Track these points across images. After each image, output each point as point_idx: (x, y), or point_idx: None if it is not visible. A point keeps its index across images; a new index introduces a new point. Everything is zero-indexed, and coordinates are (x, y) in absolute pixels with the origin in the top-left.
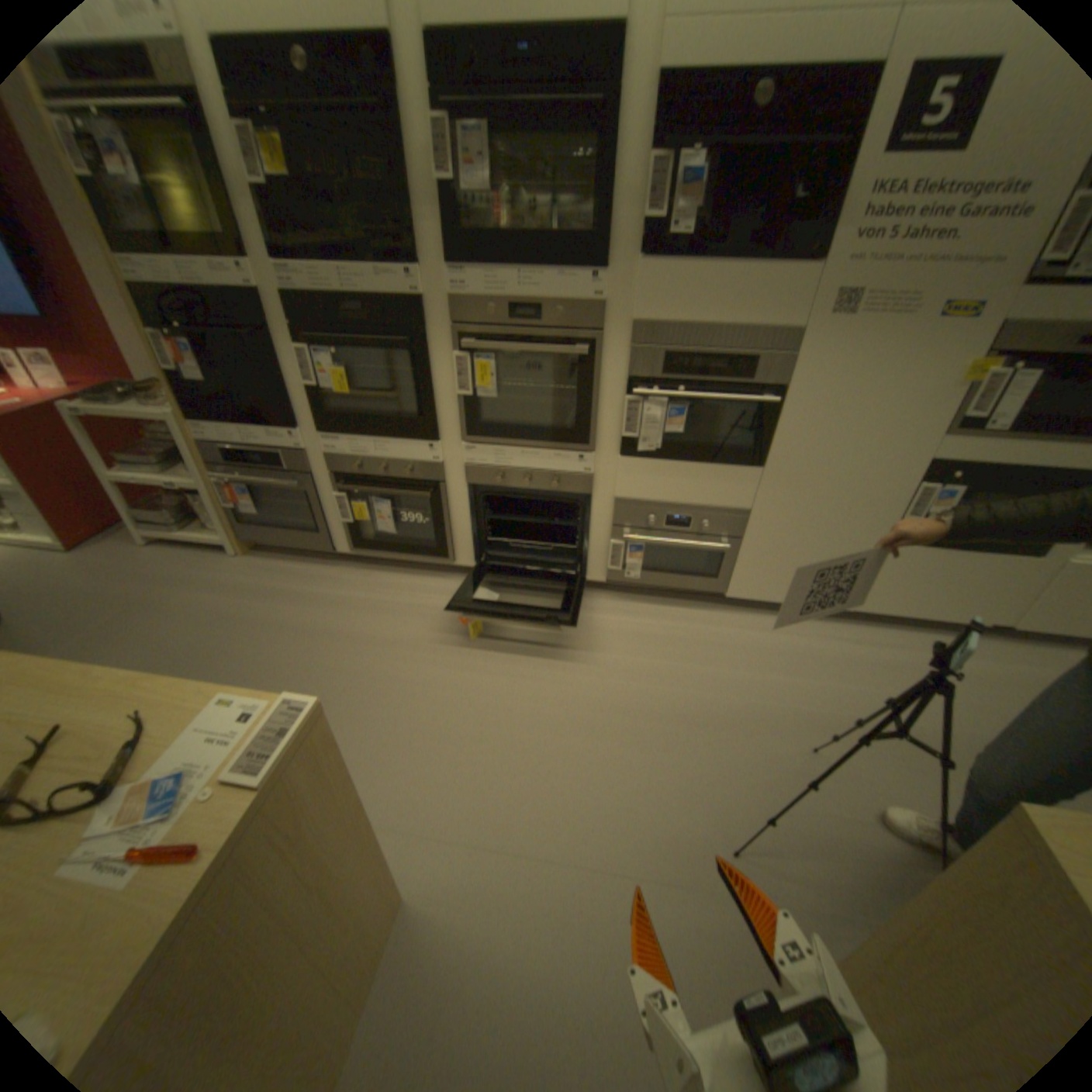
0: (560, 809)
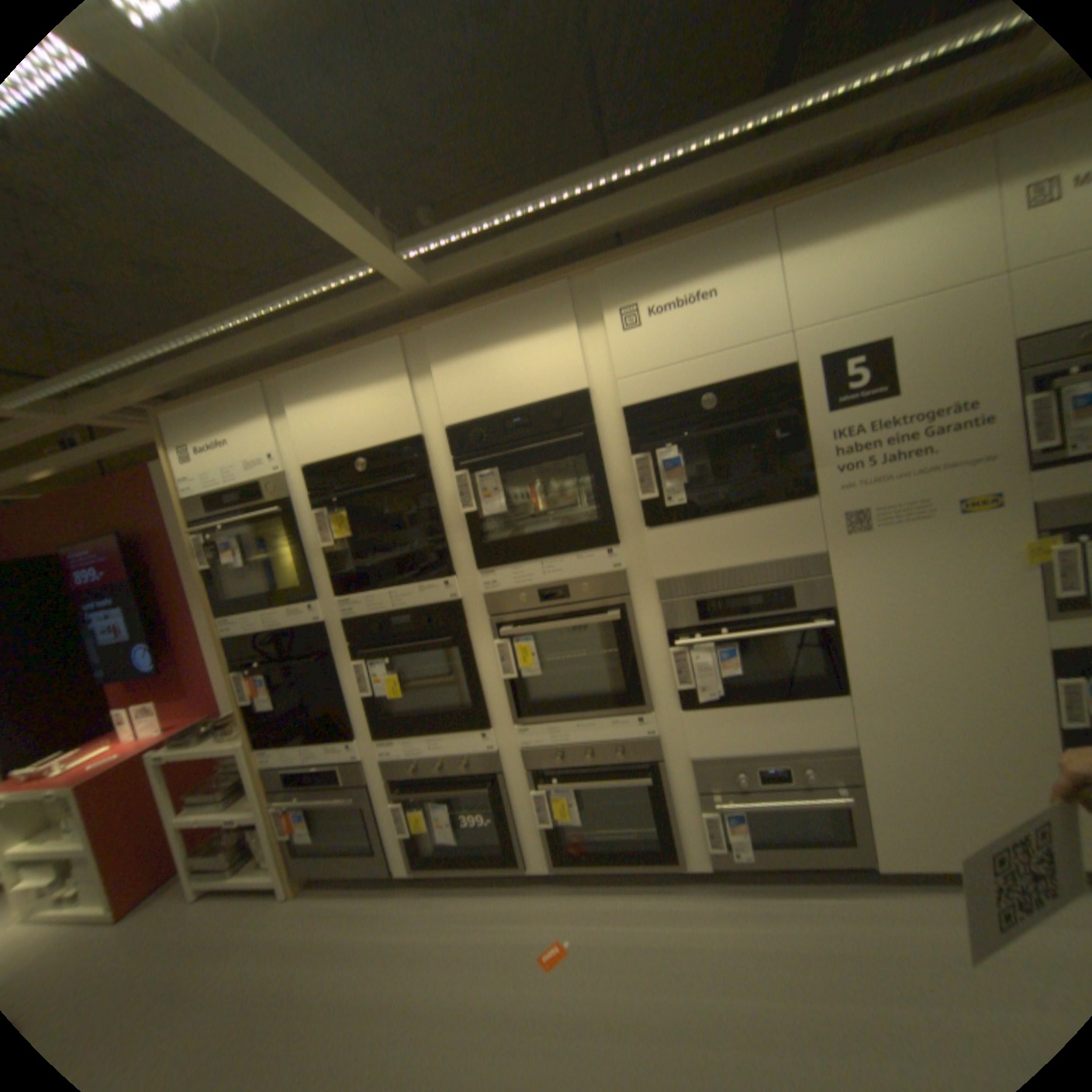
0: None
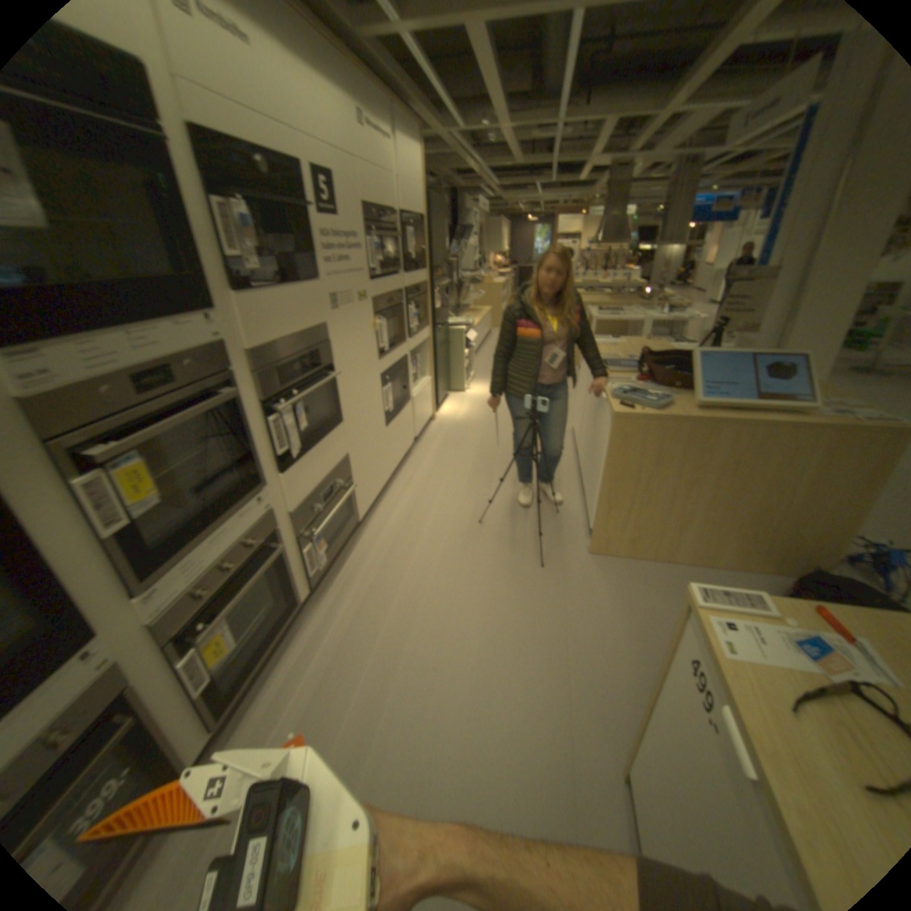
0: (527, 657)
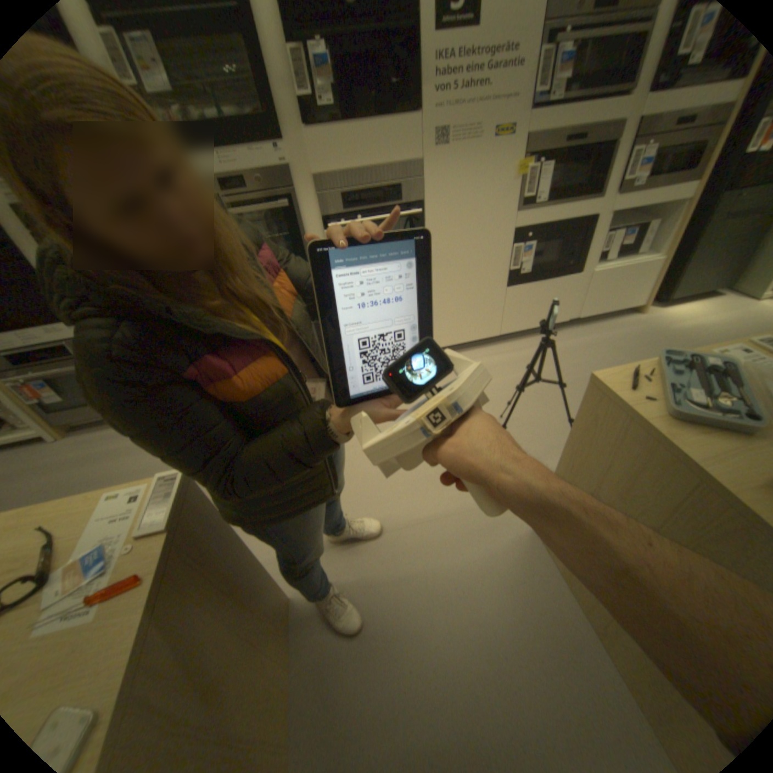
0: (368, 506)
